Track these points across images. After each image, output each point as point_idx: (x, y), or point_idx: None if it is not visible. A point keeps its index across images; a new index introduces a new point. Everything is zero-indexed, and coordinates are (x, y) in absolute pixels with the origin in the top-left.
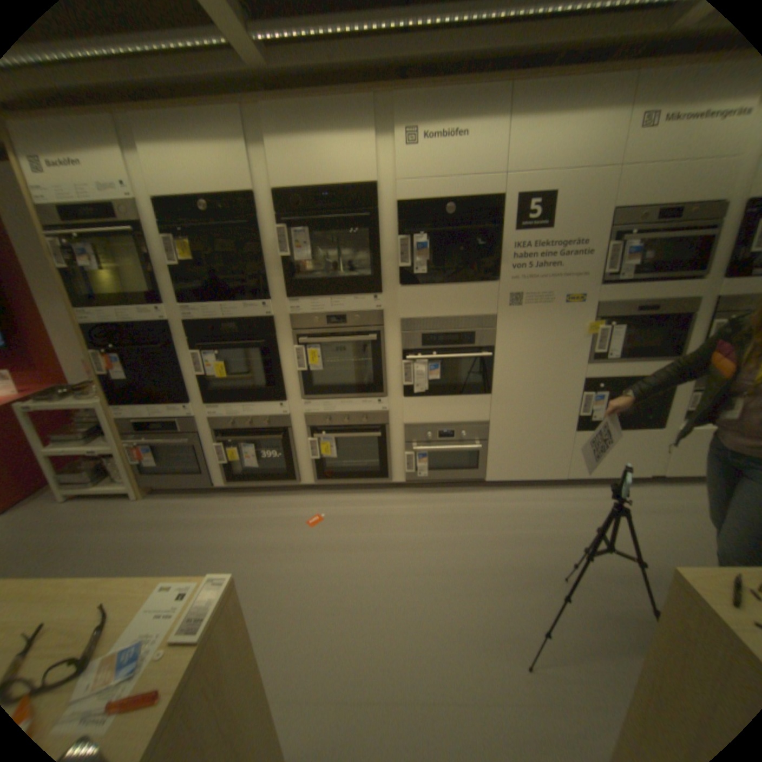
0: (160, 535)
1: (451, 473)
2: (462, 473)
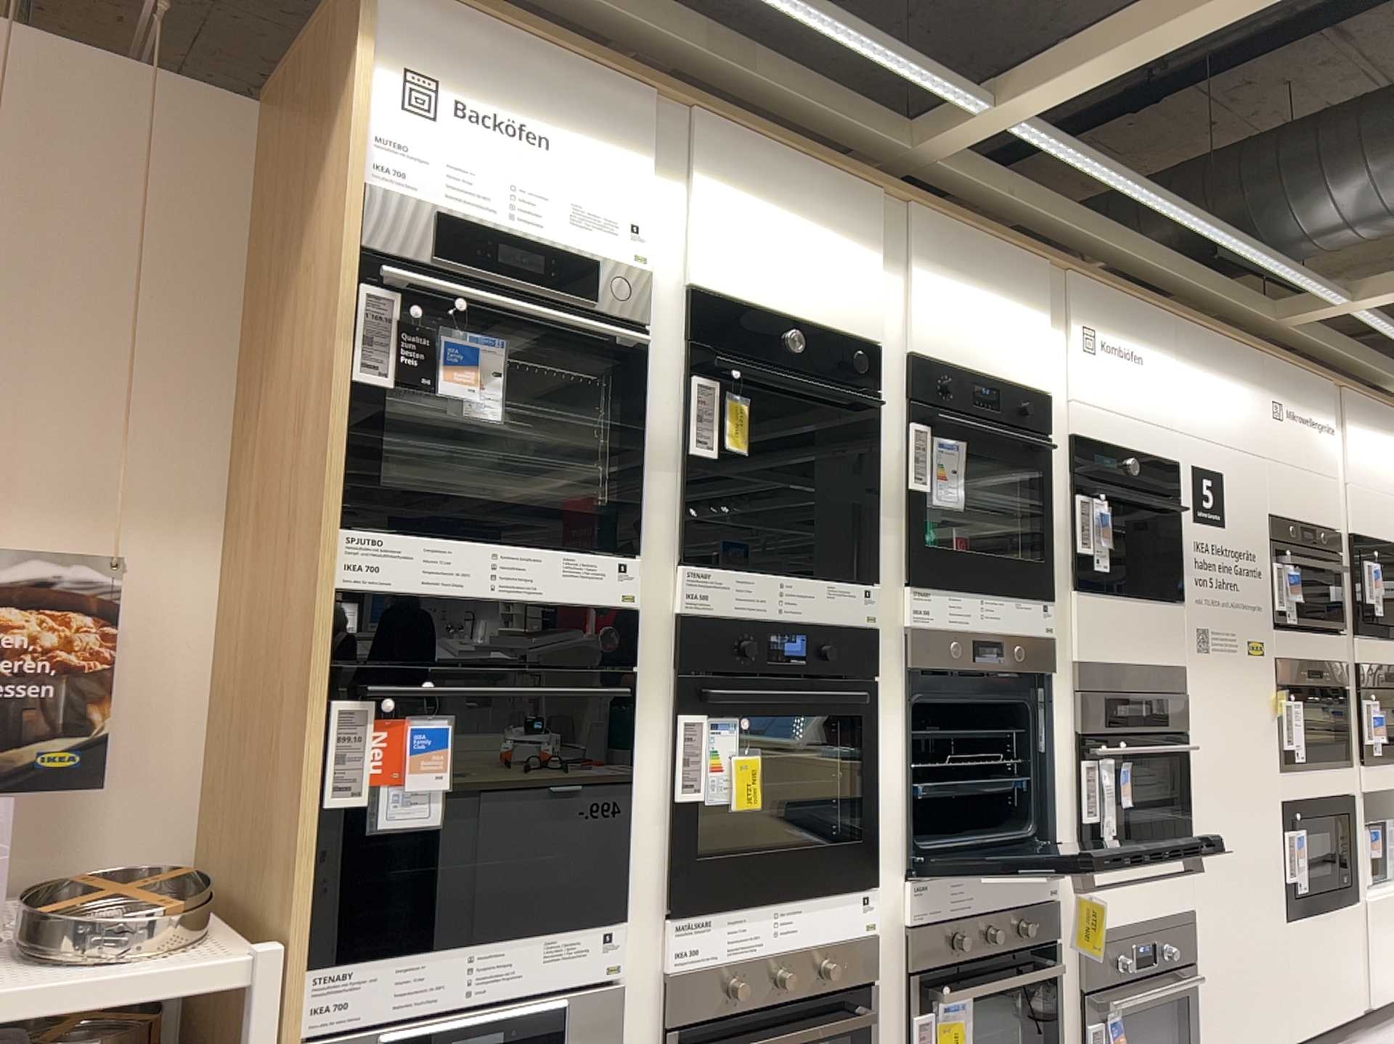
0: None
1: None
2: None
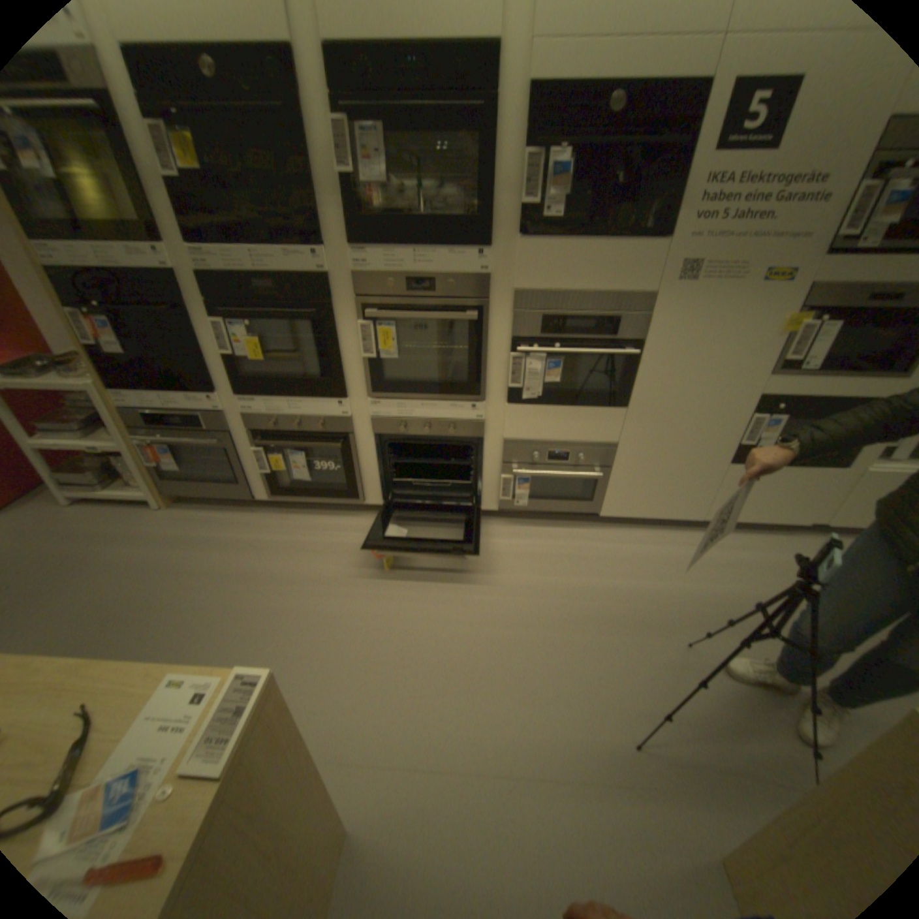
0: (191, 554)
1: (555, 501)
2: (570, 502)
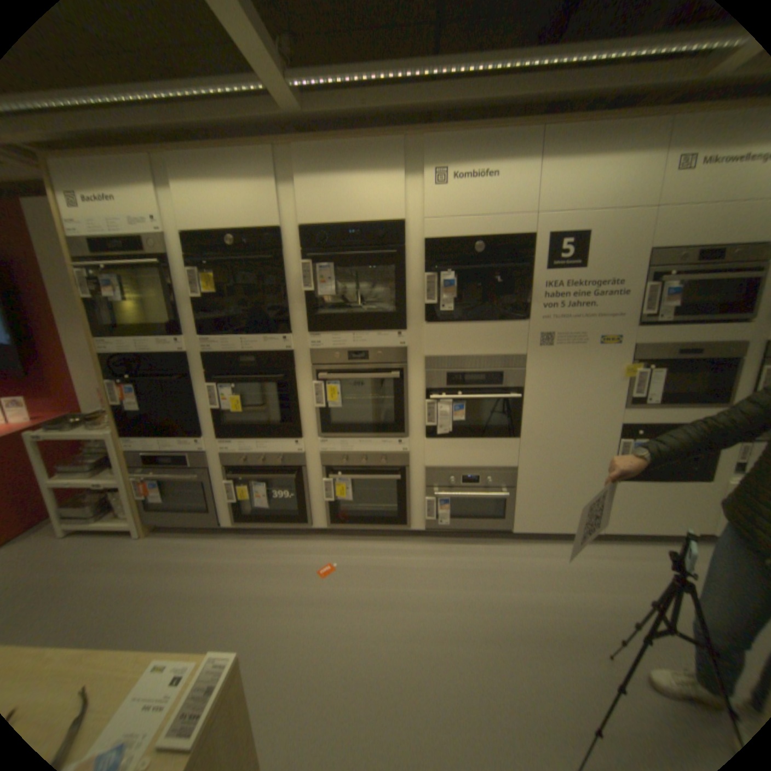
0: (161, 578)
1: (474, 521)
2: (487, 521)
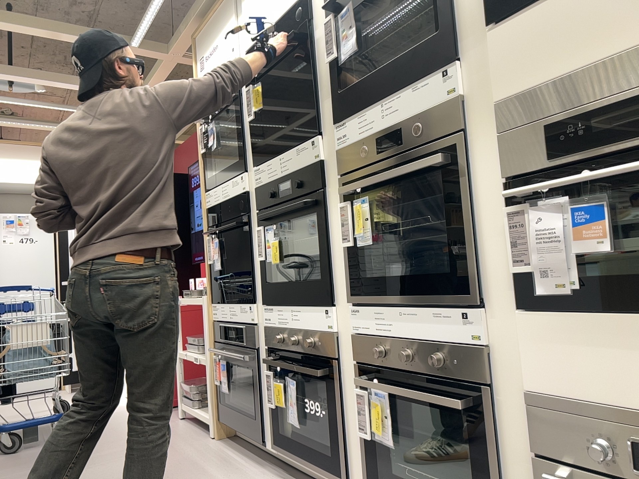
0: (182, 477)
1: None
2: None
